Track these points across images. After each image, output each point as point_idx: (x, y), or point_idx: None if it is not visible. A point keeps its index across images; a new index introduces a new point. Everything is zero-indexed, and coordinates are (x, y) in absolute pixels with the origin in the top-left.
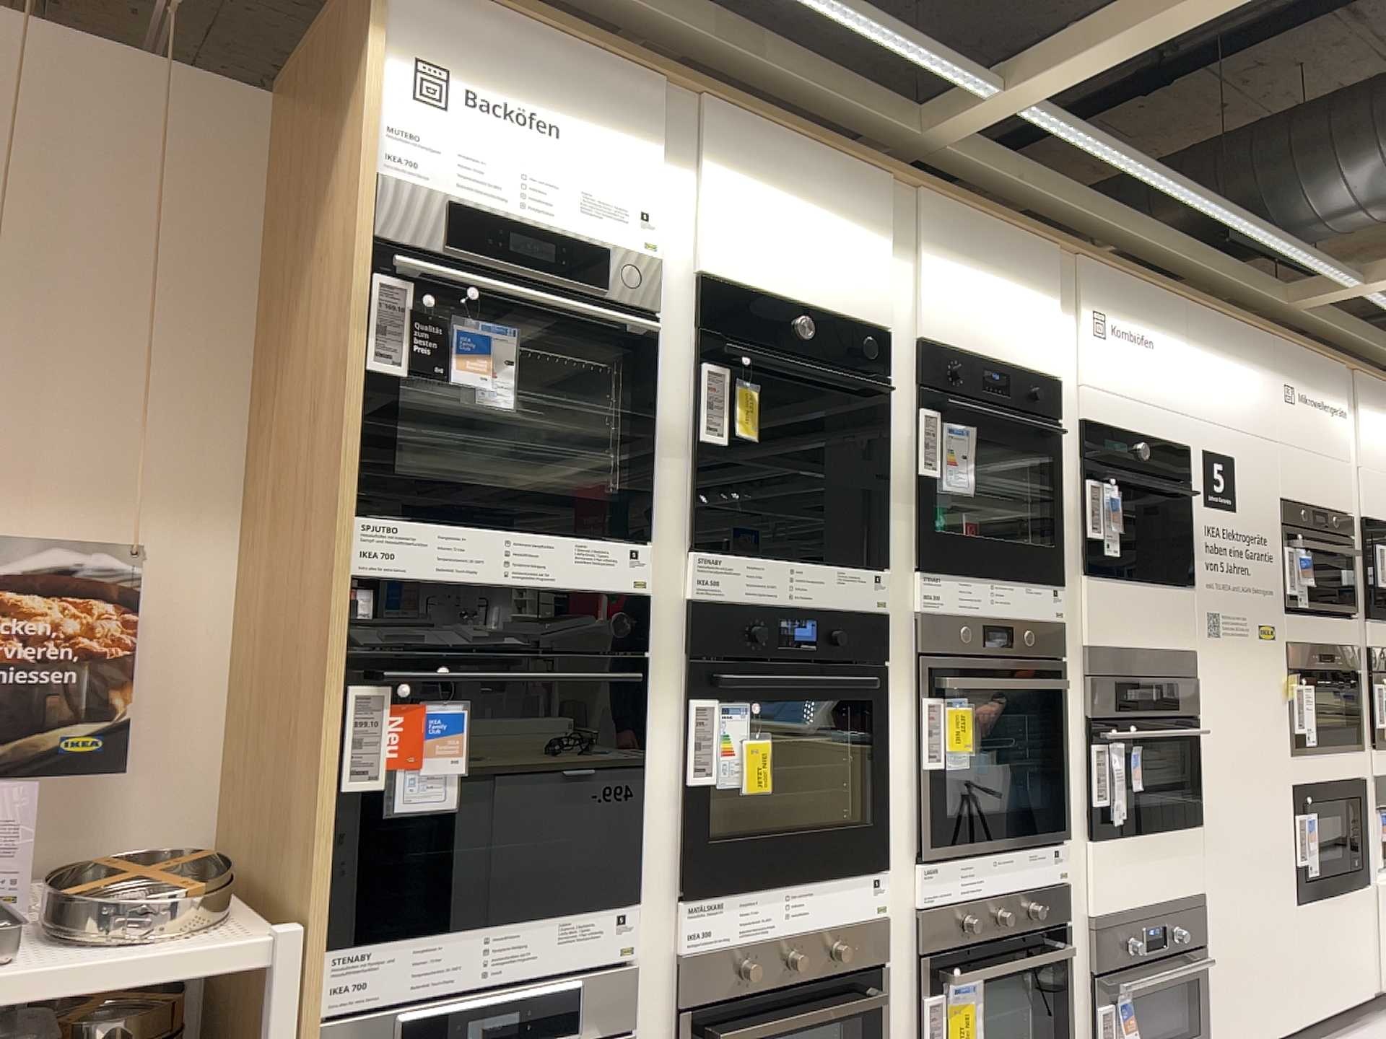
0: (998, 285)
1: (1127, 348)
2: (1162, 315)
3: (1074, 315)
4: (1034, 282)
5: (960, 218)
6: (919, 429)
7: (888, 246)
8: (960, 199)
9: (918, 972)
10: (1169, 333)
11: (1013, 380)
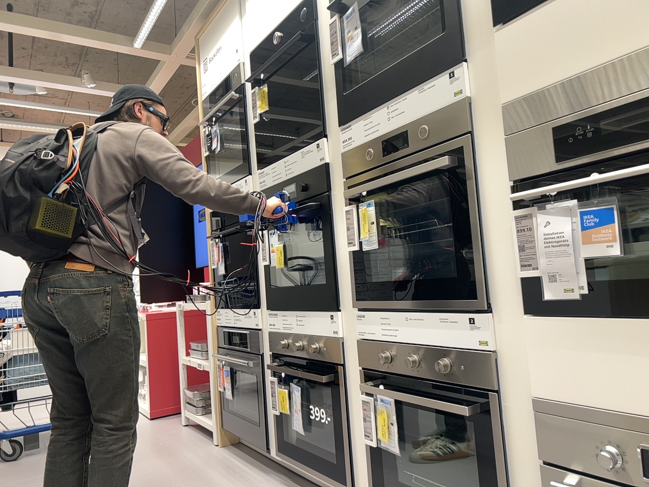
0: None
1: None
2: None
3: None
4: None
5: None
6: (330, 36)
7: None
8: None
9: (363, 379)
10: None
11: None
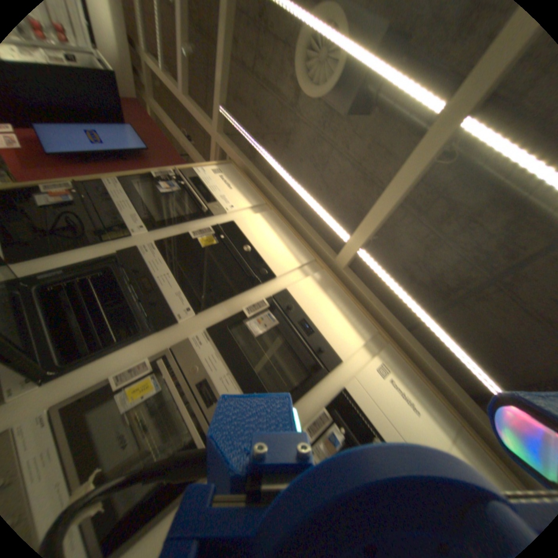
0: (334, 310)
1: (399, 397)
2: (437, 413)
3: (371, 356)
4: (354, 325)
5: (332, 285)
6: (256, 302)
7: (296, 266)
8: (336, 280)
9: None
10: (439, 425)
11: (316, 338)
